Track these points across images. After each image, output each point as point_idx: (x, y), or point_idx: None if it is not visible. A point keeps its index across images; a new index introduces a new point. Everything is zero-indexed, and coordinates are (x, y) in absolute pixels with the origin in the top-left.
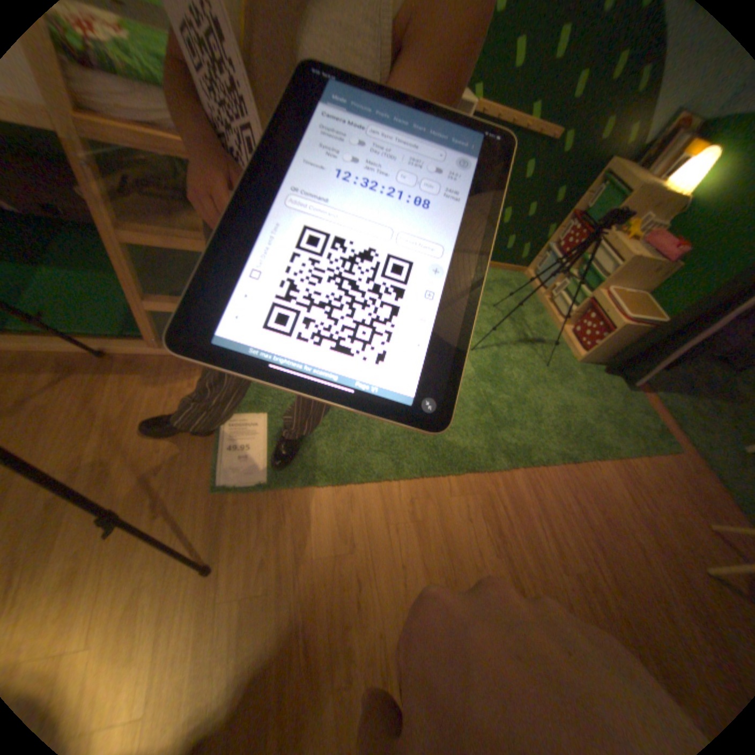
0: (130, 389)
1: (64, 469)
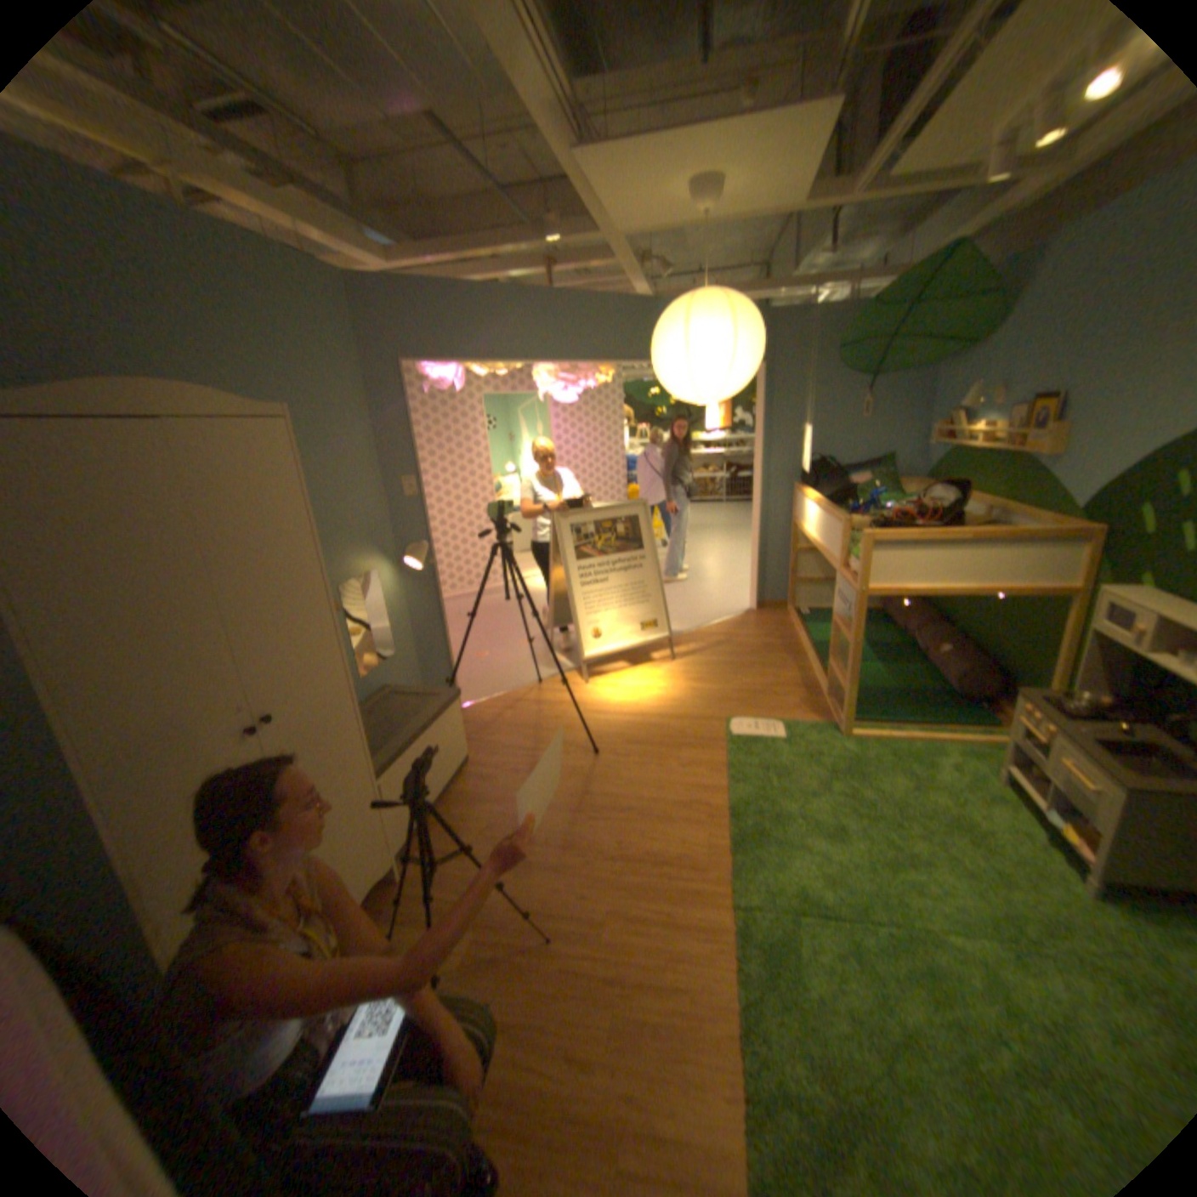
0: (794, 698)
1: (742, 687)
